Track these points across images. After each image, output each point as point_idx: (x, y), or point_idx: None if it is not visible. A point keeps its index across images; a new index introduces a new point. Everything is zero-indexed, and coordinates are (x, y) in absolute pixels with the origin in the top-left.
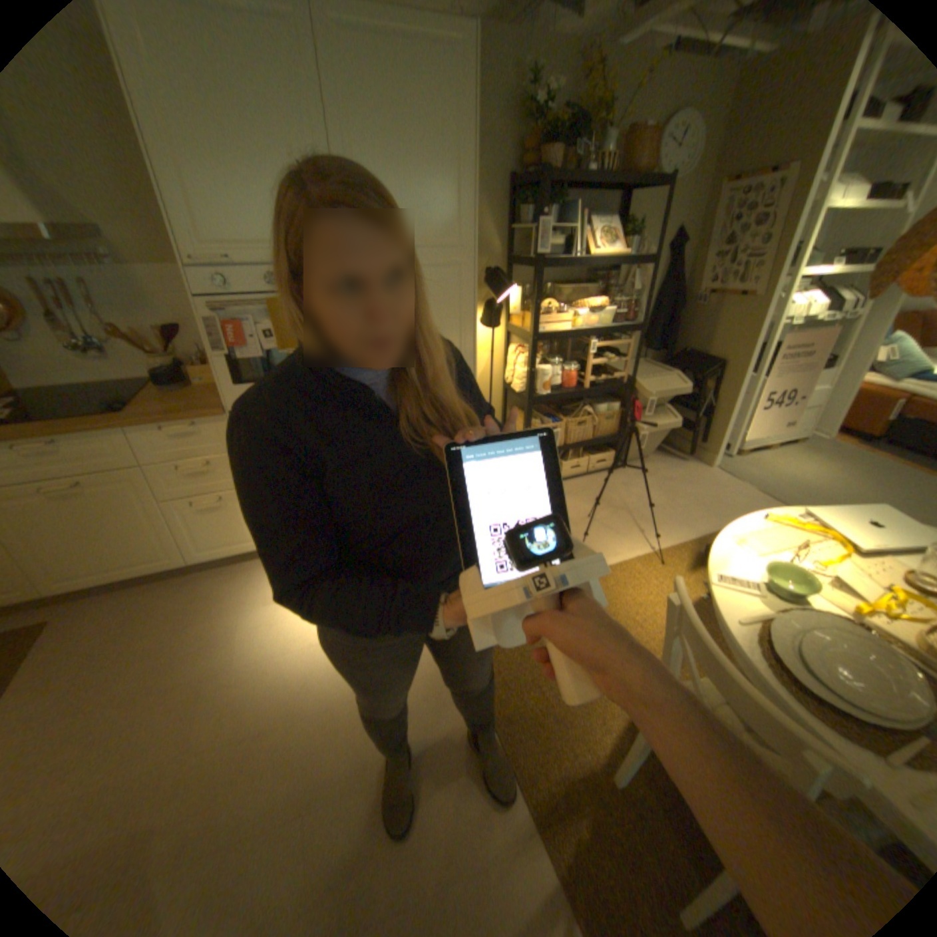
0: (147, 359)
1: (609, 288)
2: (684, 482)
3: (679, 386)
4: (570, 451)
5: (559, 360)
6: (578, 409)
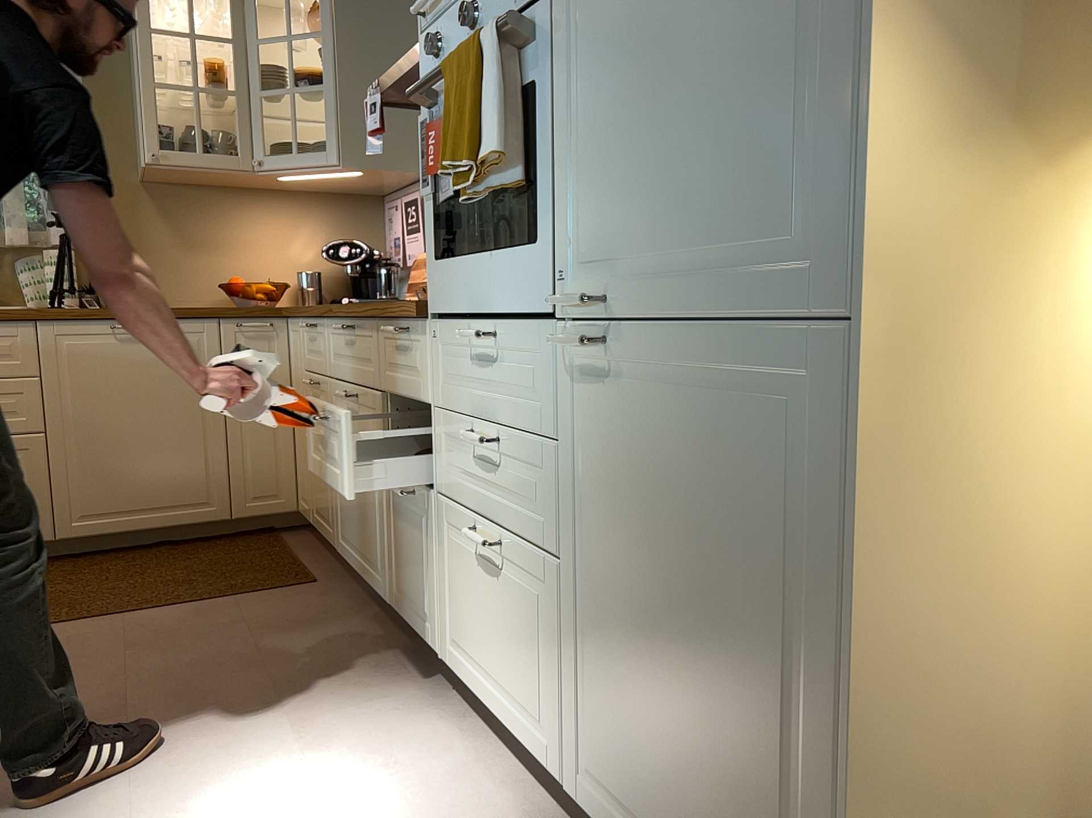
0: None
1: None
2: None
3: None
4: None
5: None
6: None
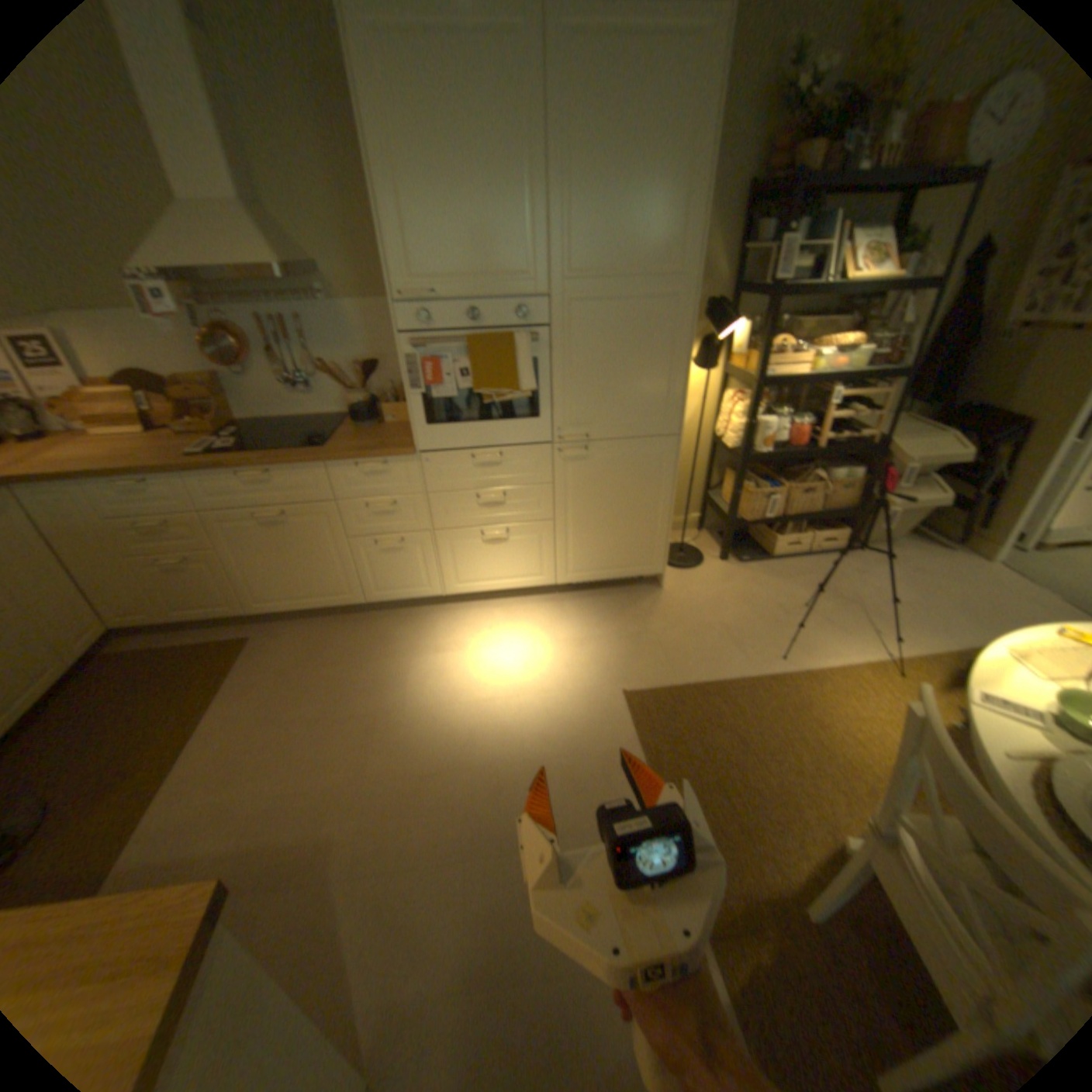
0: (347, 396)
1: (868, 322)
2: (947, 579)
3: (956, 451)
4: (791, 524)
5: (789, 412)
6: (808, 473)
